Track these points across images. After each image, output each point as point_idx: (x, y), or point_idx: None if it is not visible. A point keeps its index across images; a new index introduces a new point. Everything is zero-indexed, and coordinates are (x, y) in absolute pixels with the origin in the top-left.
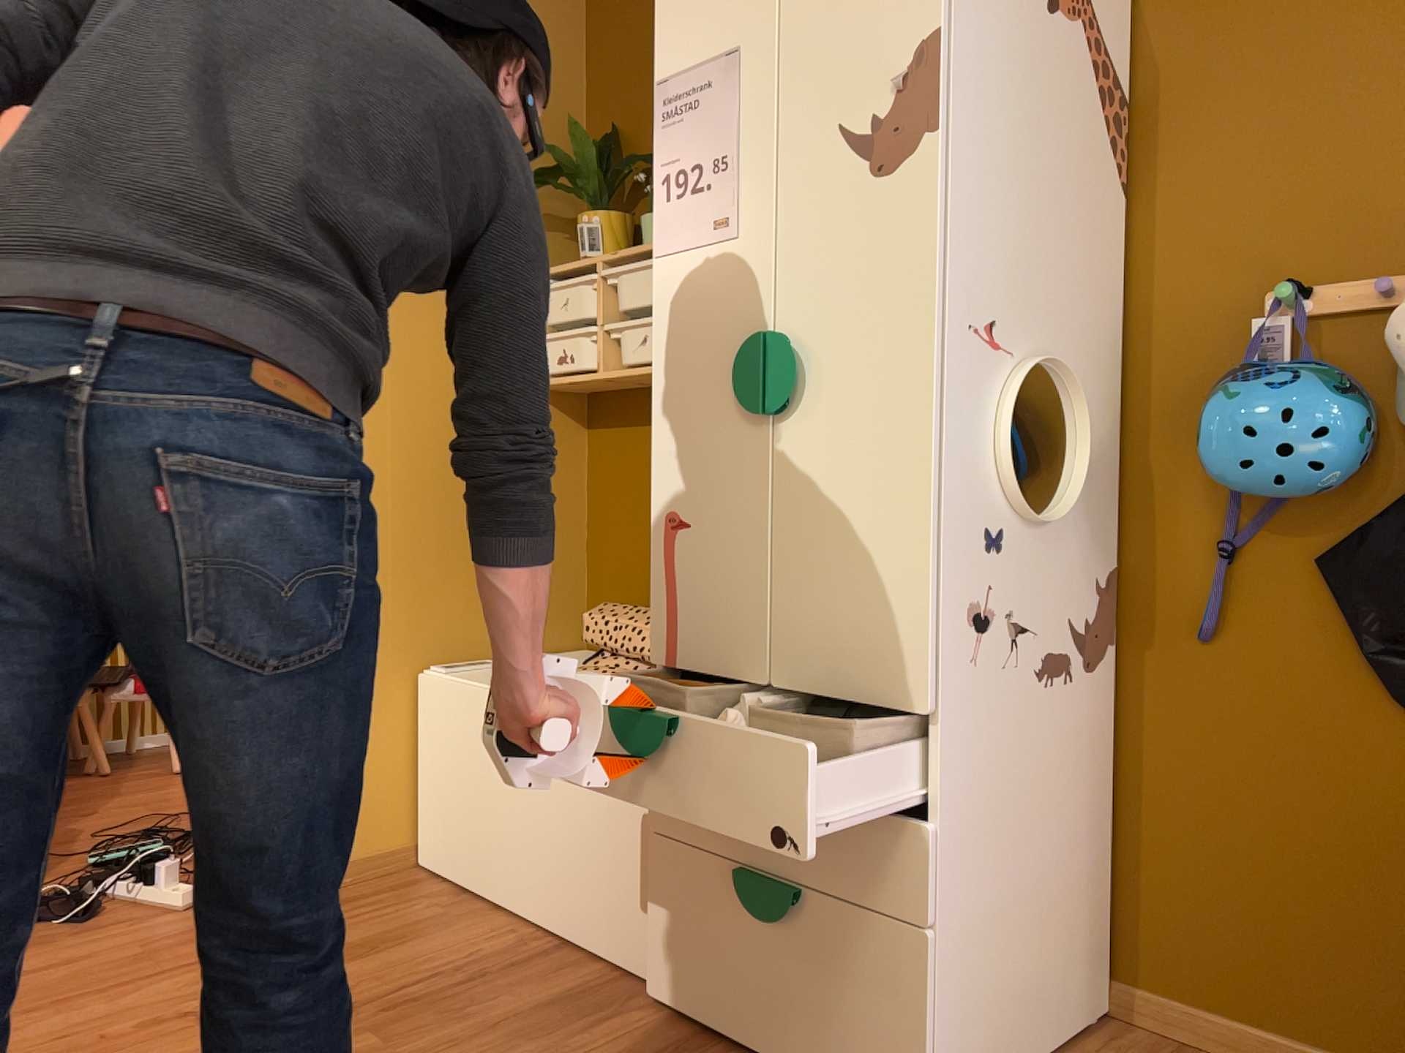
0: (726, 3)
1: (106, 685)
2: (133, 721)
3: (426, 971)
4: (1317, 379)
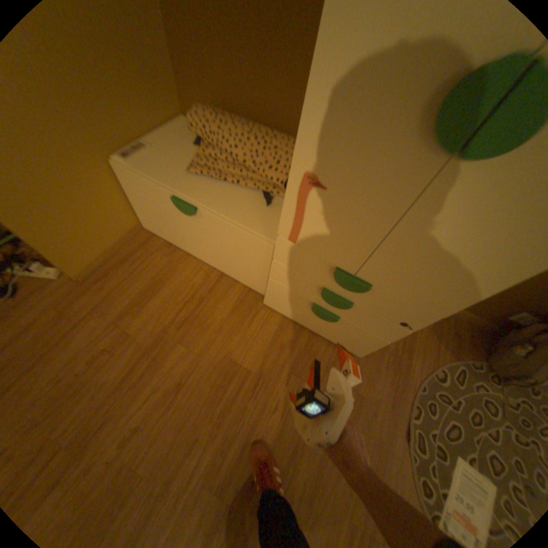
0: None
1: None
2: None
3: (182, 301)
4: None
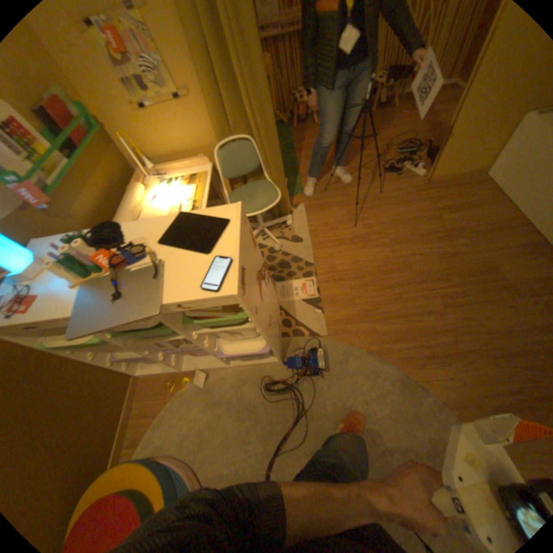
0: None
1: (399, 72)
2: (404, 86)
3: (485, 221)
4: None
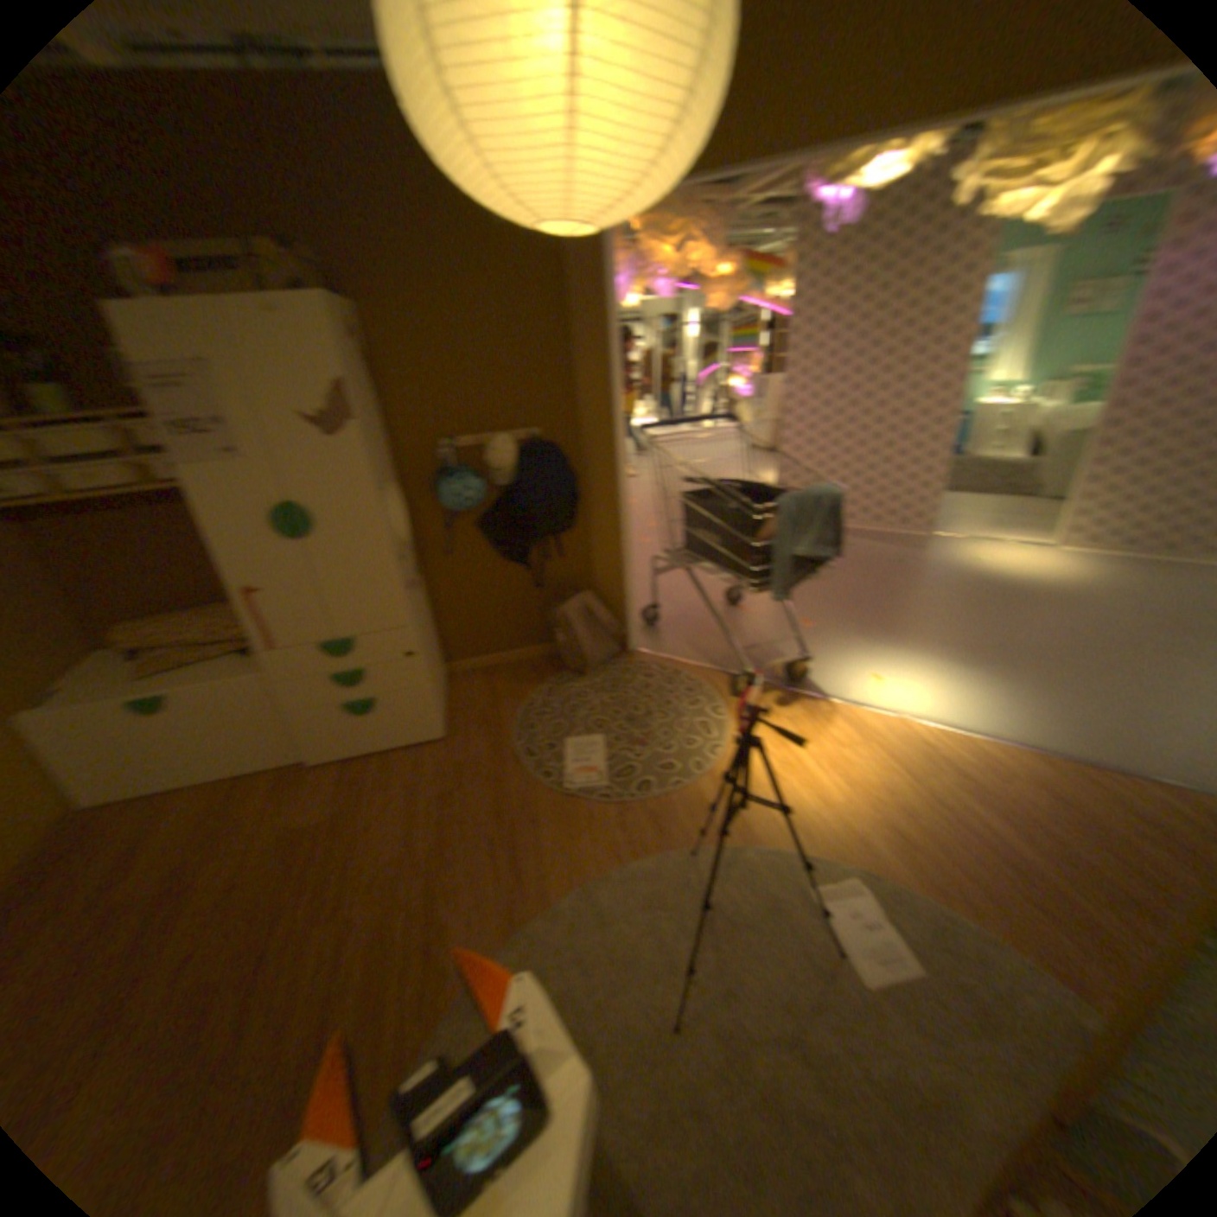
0: (174, 331)
1: None
2: None
3: (180, 836)
4: (465, 476)
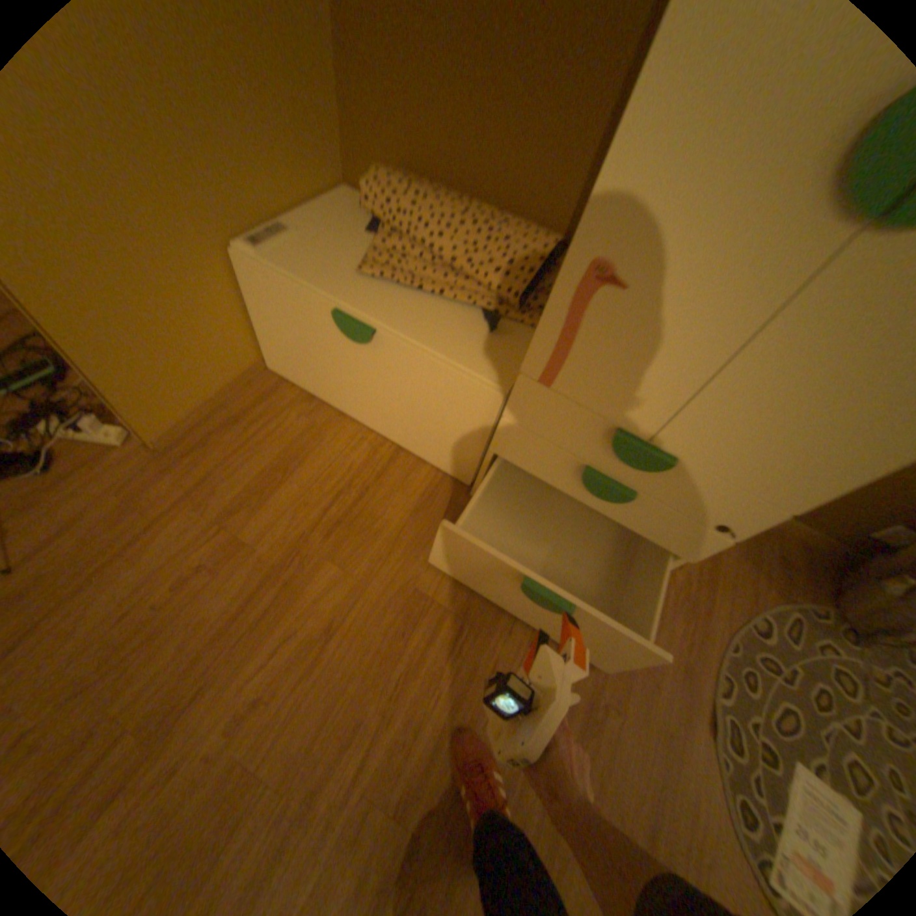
0: None
1: None
2: None
3: (332, 489)
4: None
